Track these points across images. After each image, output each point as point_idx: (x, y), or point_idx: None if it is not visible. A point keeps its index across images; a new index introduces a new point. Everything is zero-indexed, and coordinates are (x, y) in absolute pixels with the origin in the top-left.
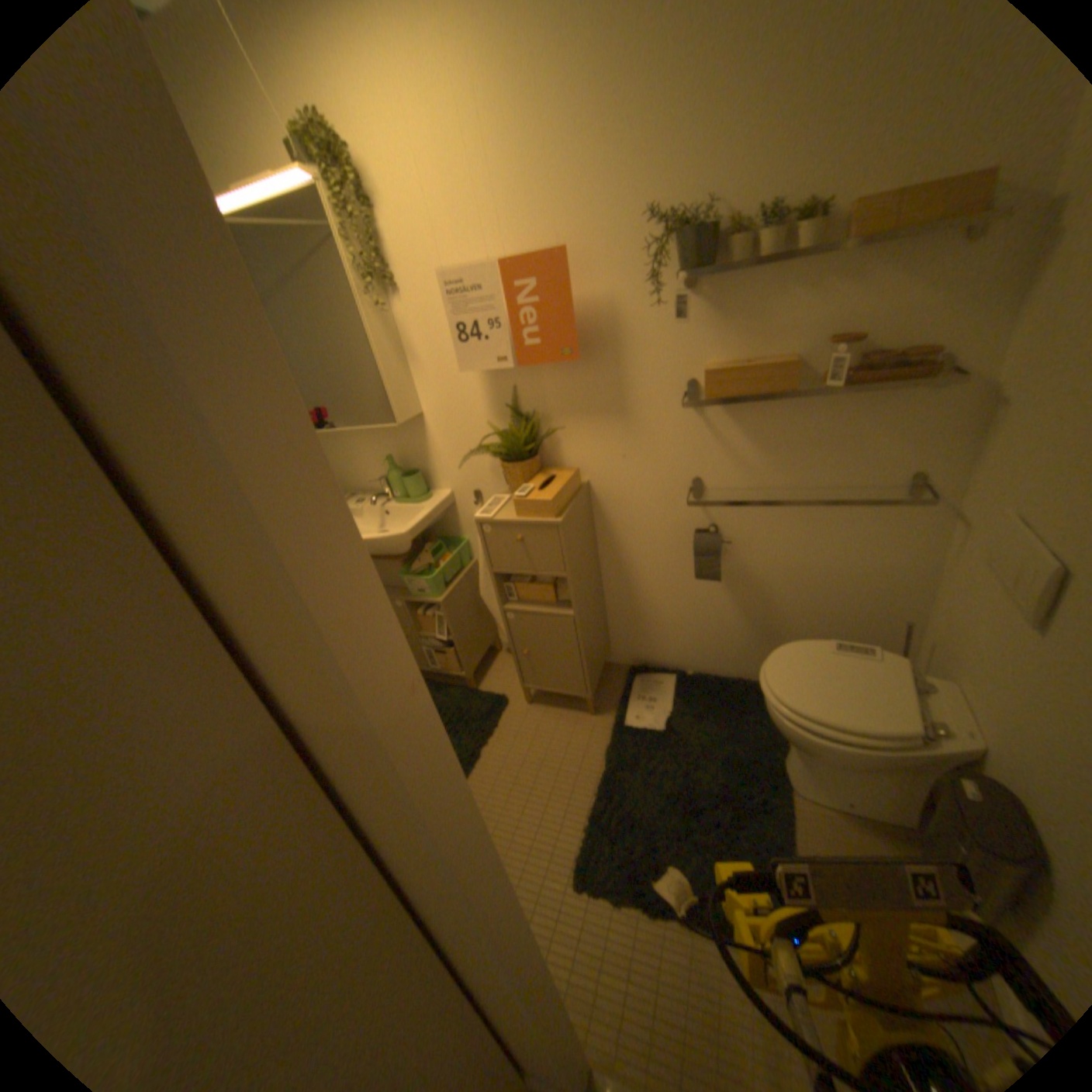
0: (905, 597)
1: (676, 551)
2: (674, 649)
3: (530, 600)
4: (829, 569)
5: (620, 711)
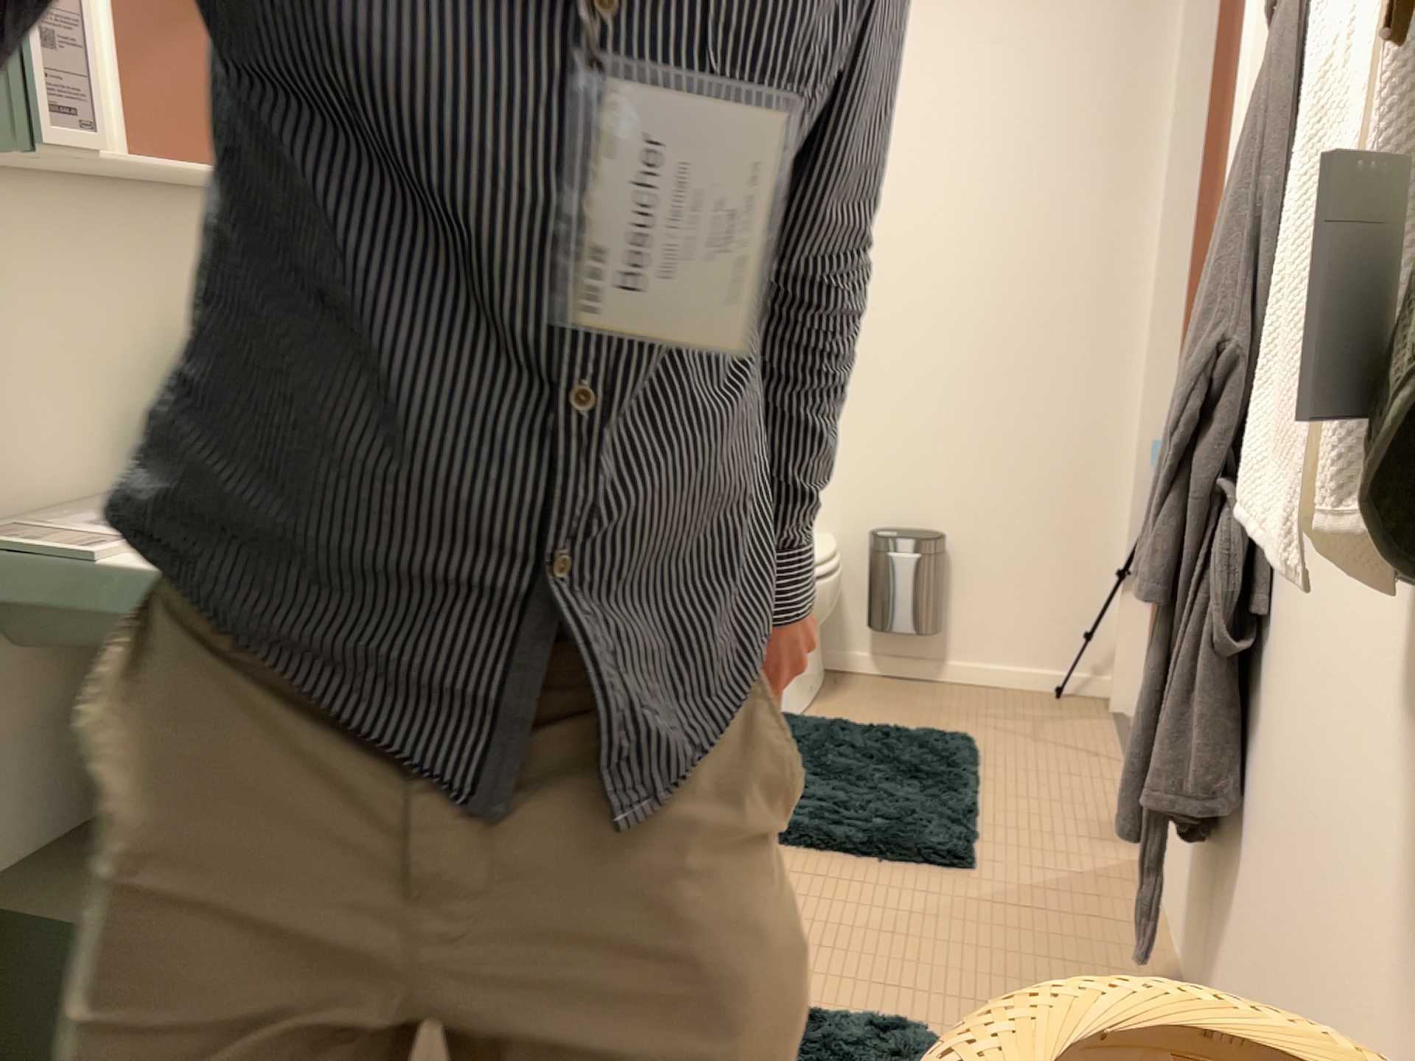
0: None
1: None
2: None
3: None
4: None
5: None
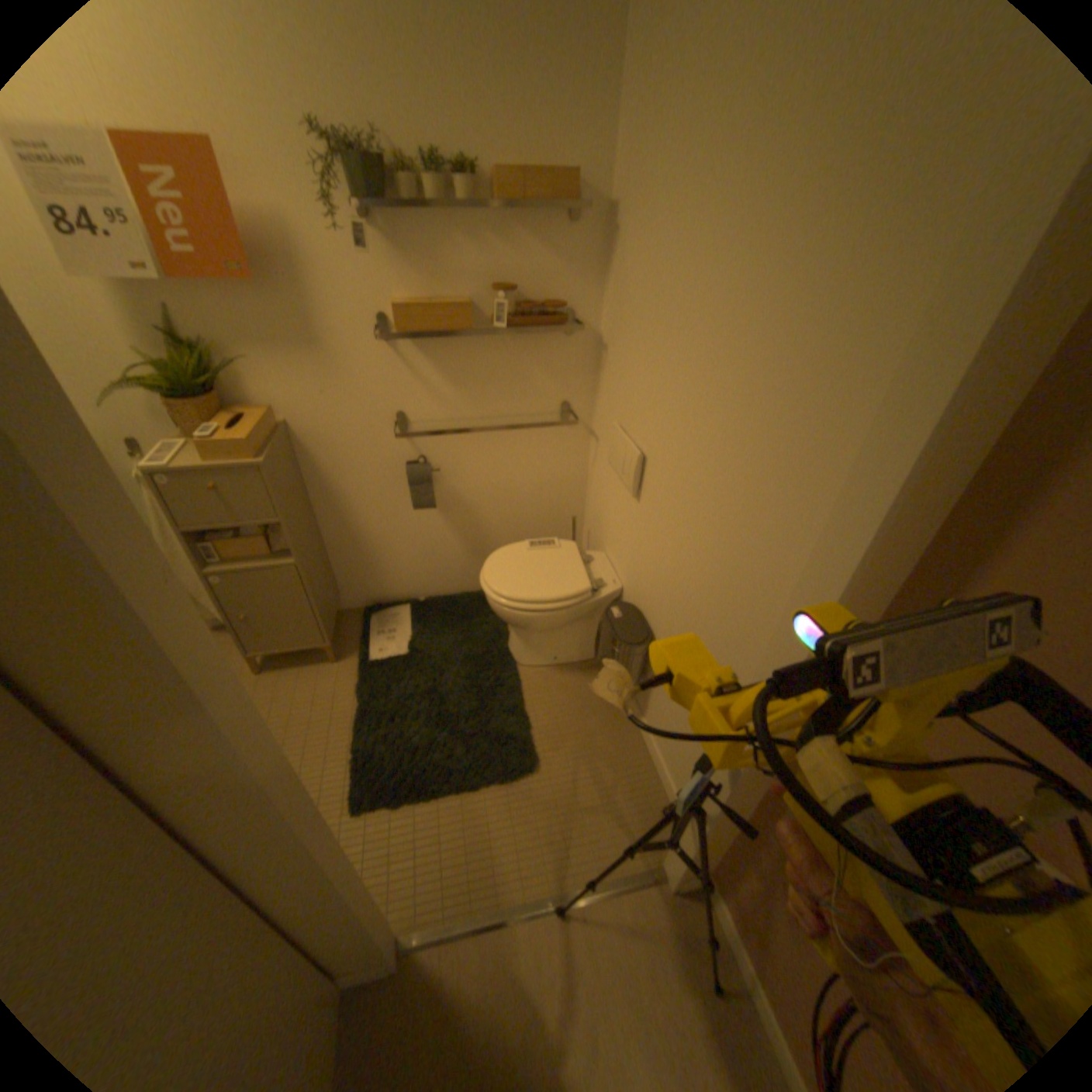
0: (567, 500)
1: (391, 485)
2: (403, 580)
3: (236, 558)
4: (516, 485)
5: (362, 649)
